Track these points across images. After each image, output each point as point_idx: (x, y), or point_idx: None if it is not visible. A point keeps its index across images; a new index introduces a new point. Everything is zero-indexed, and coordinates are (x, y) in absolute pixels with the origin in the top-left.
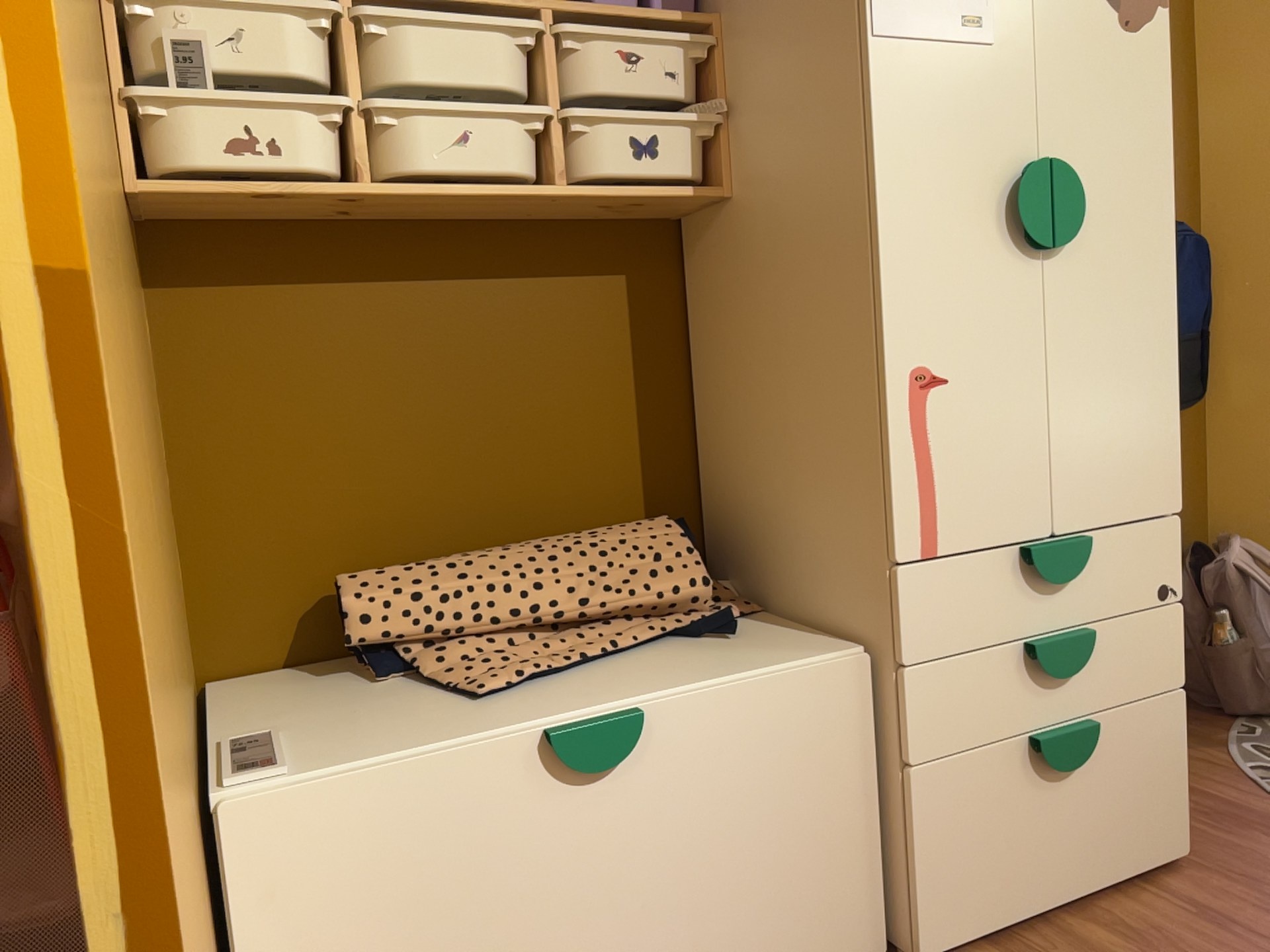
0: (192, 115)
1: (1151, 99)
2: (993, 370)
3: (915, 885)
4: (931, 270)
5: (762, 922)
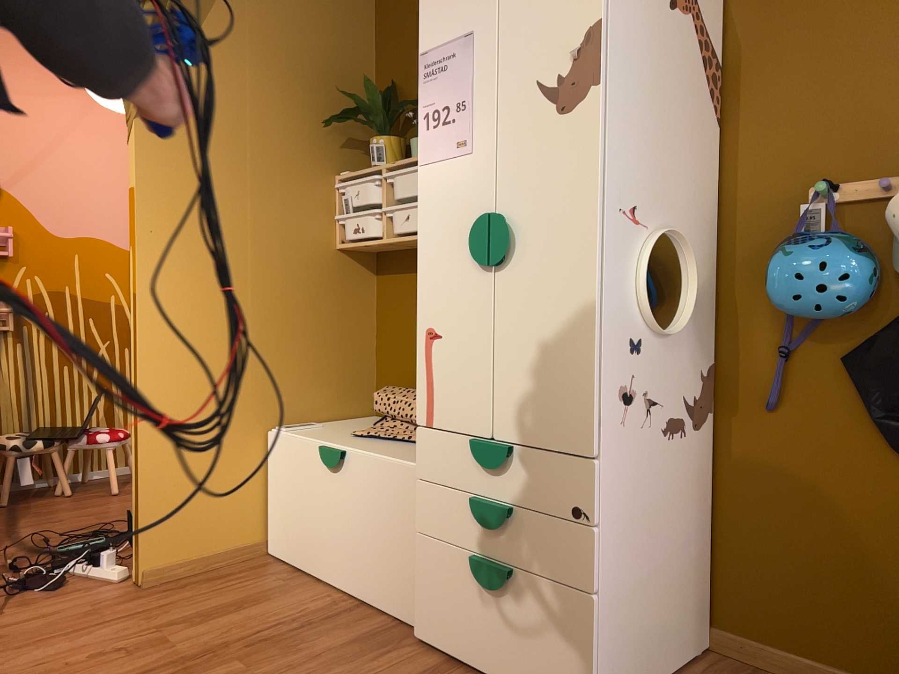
0: (349, 220)
1: (579, 155)
2: (462, 332)
3: (417, 595)
4: (435, 277)
5: (375, 569)
